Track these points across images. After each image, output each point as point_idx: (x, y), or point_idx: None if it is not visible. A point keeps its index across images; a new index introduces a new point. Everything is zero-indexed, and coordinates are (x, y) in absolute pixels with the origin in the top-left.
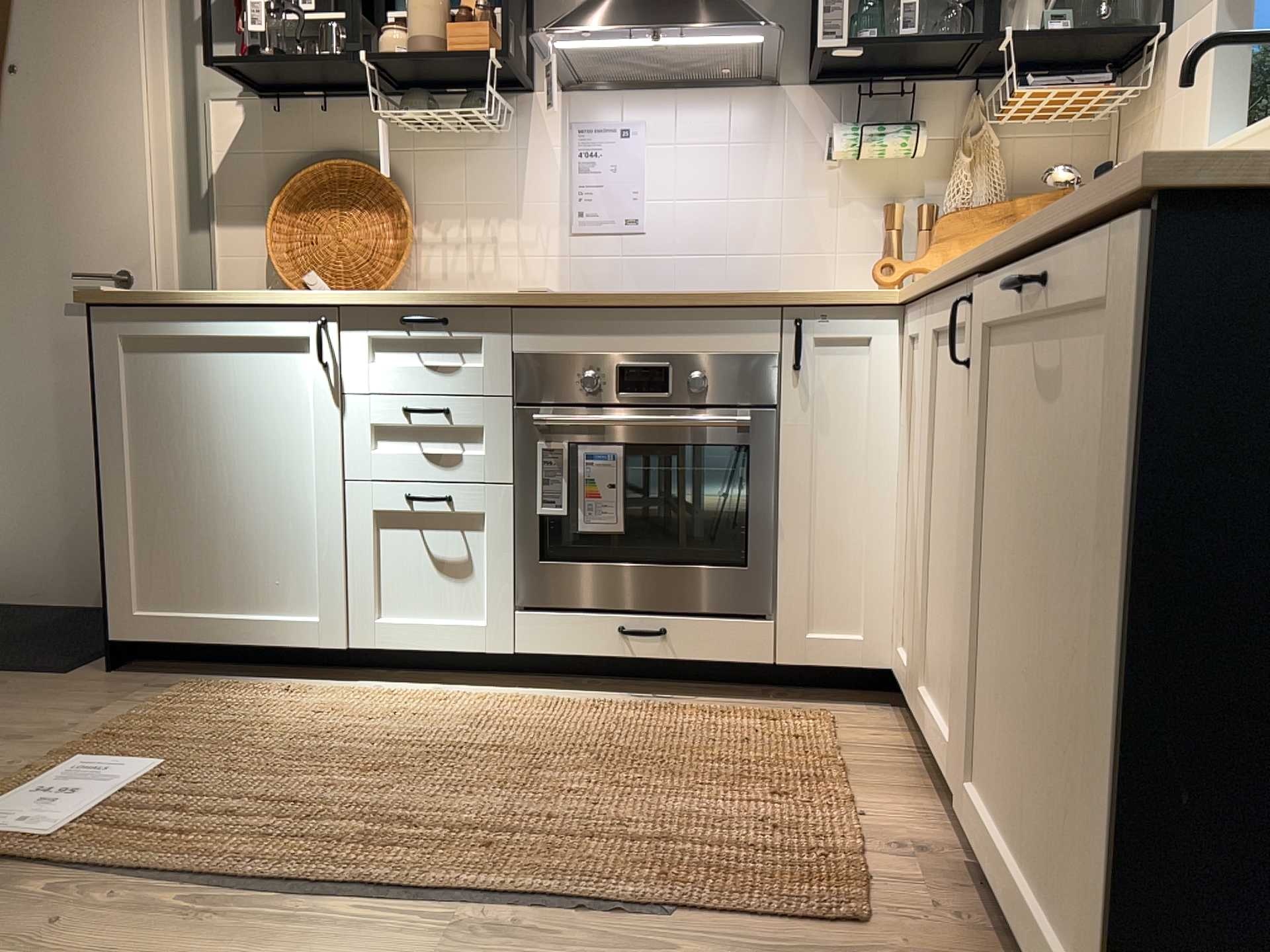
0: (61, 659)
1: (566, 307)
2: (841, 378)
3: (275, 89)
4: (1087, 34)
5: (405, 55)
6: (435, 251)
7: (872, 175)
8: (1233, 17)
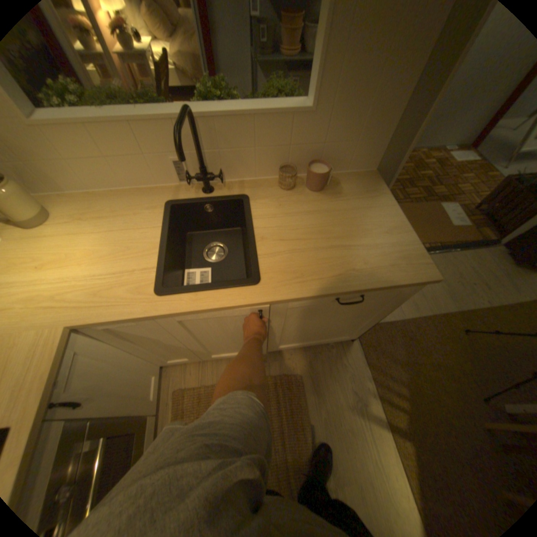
0: None
1: None
2: (80, 377)
3: None
4: None
5: None
6: None
7: None
8: None
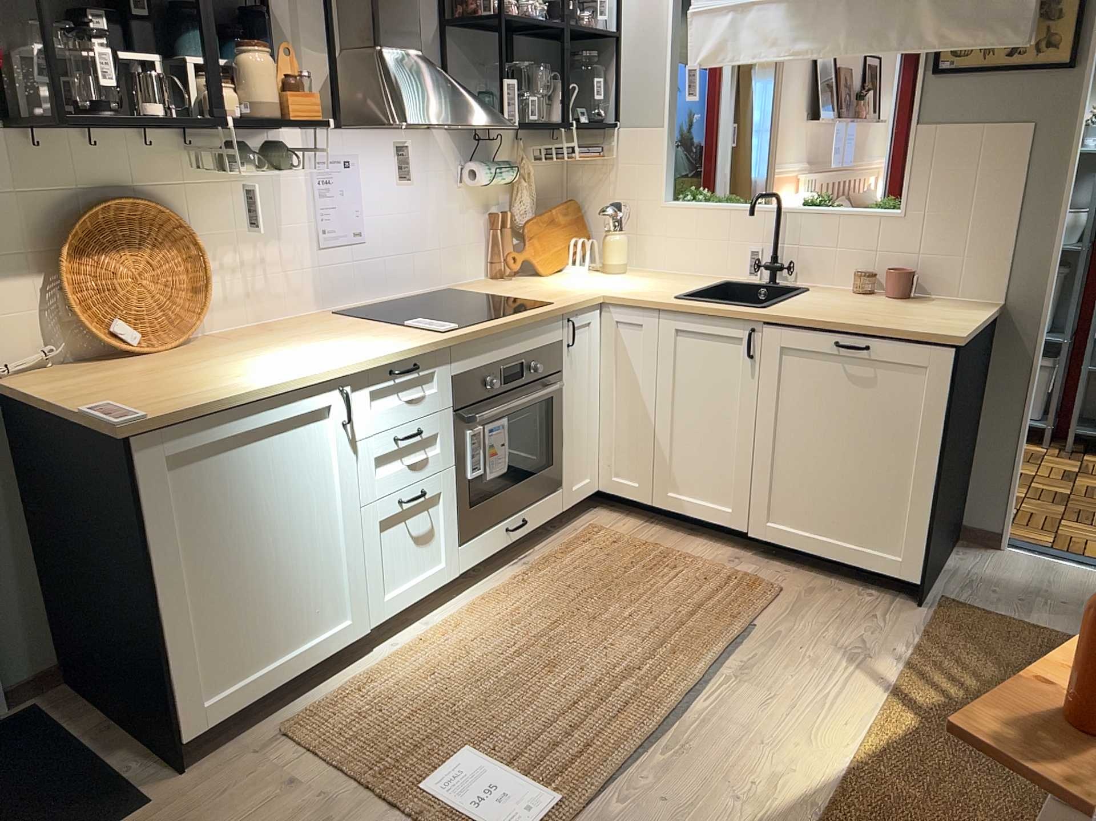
0: (95, 804)
1: (478, 338)
2: (581, 346)
3: (33, 121)
4: (594, 123)
5: (244, 114)
6: (217, 278)
7: (479, 191)
8: (672, 137)
